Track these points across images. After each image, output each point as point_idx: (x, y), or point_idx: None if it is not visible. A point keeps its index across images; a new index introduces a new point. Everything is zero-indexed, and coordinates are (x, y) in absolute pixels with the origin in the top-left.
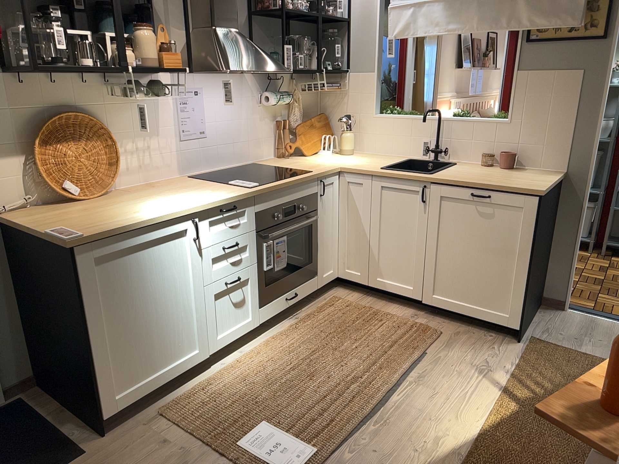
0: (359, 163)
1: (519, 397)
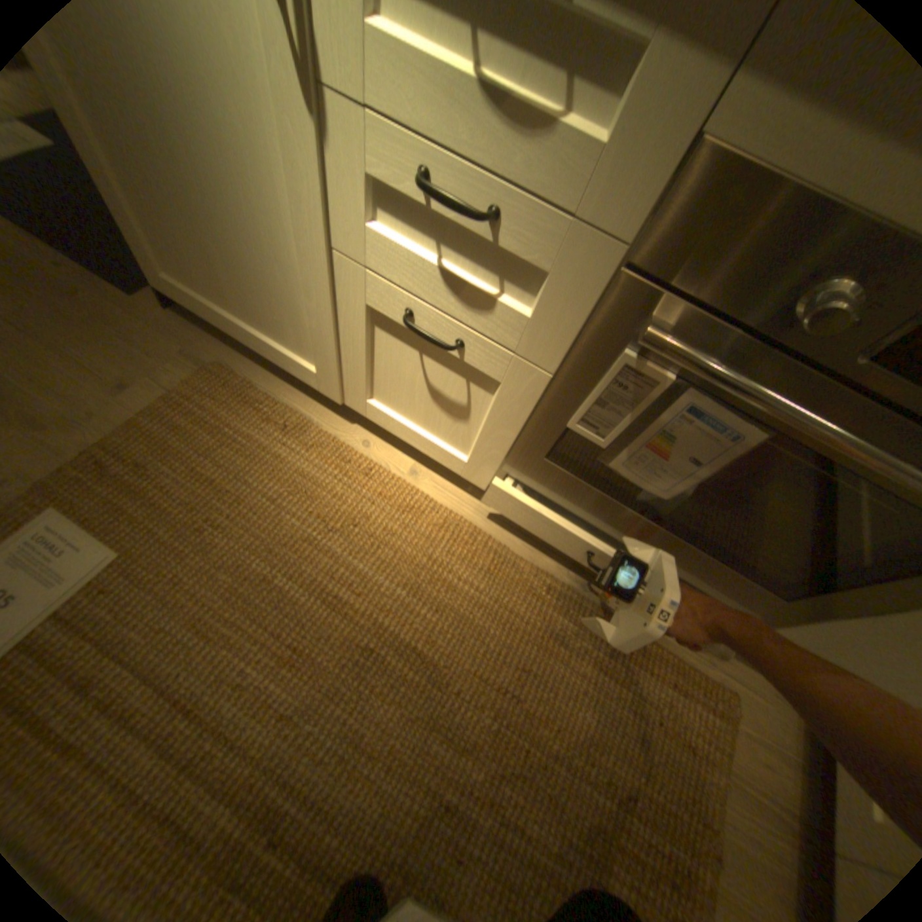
0: None
1: None
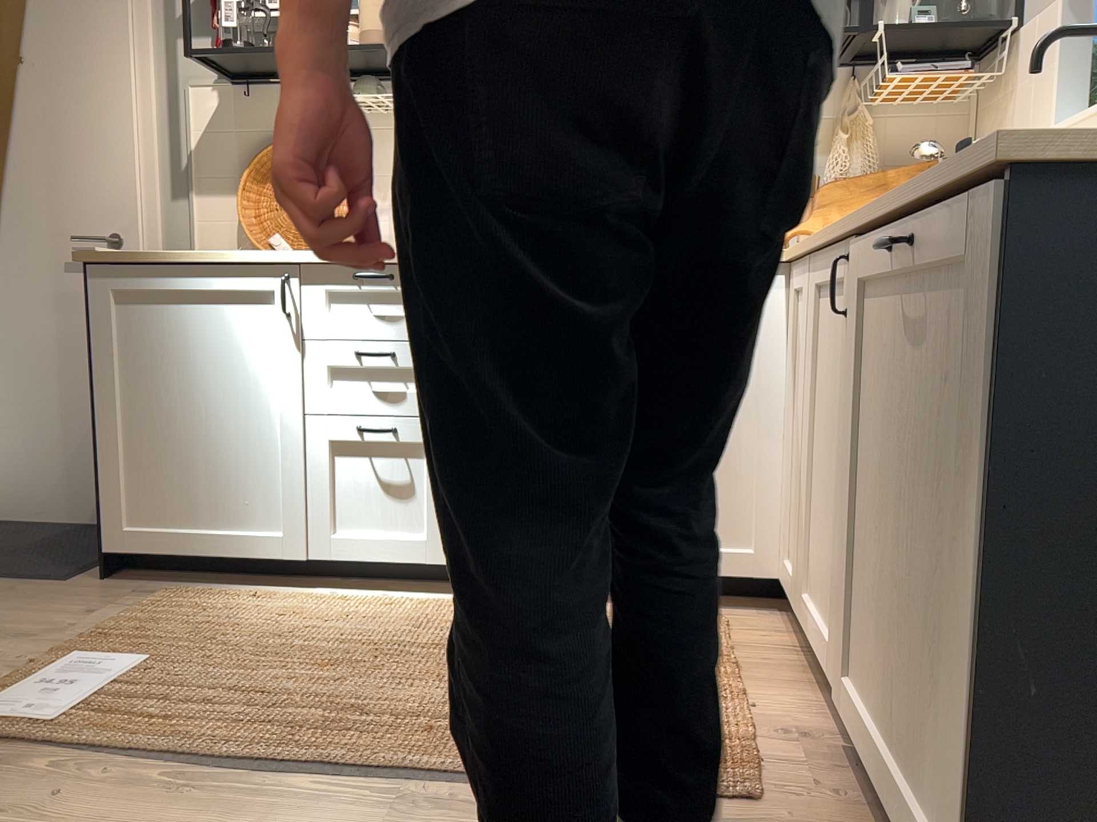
0: None
1: None
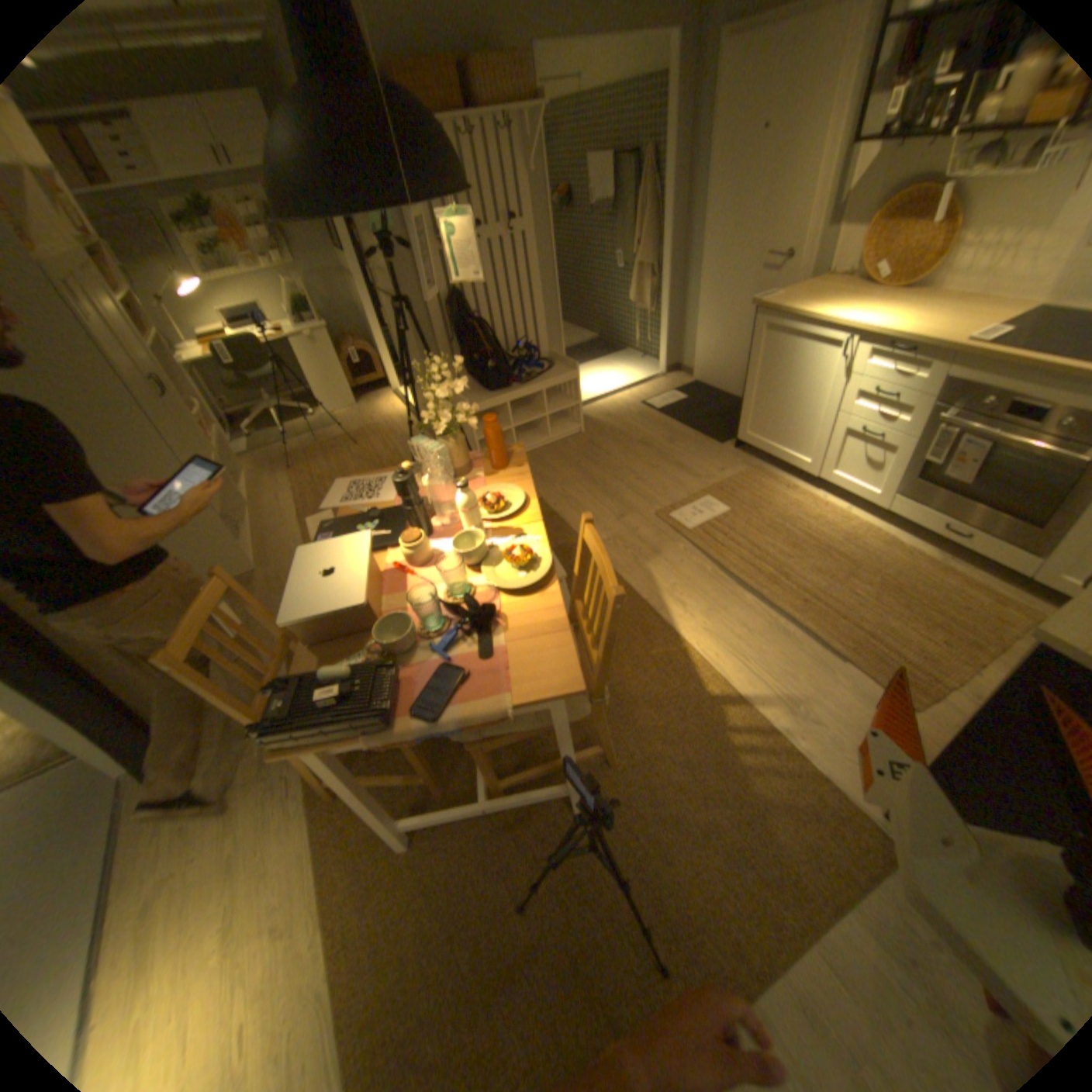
0: None
1: (726, 706)
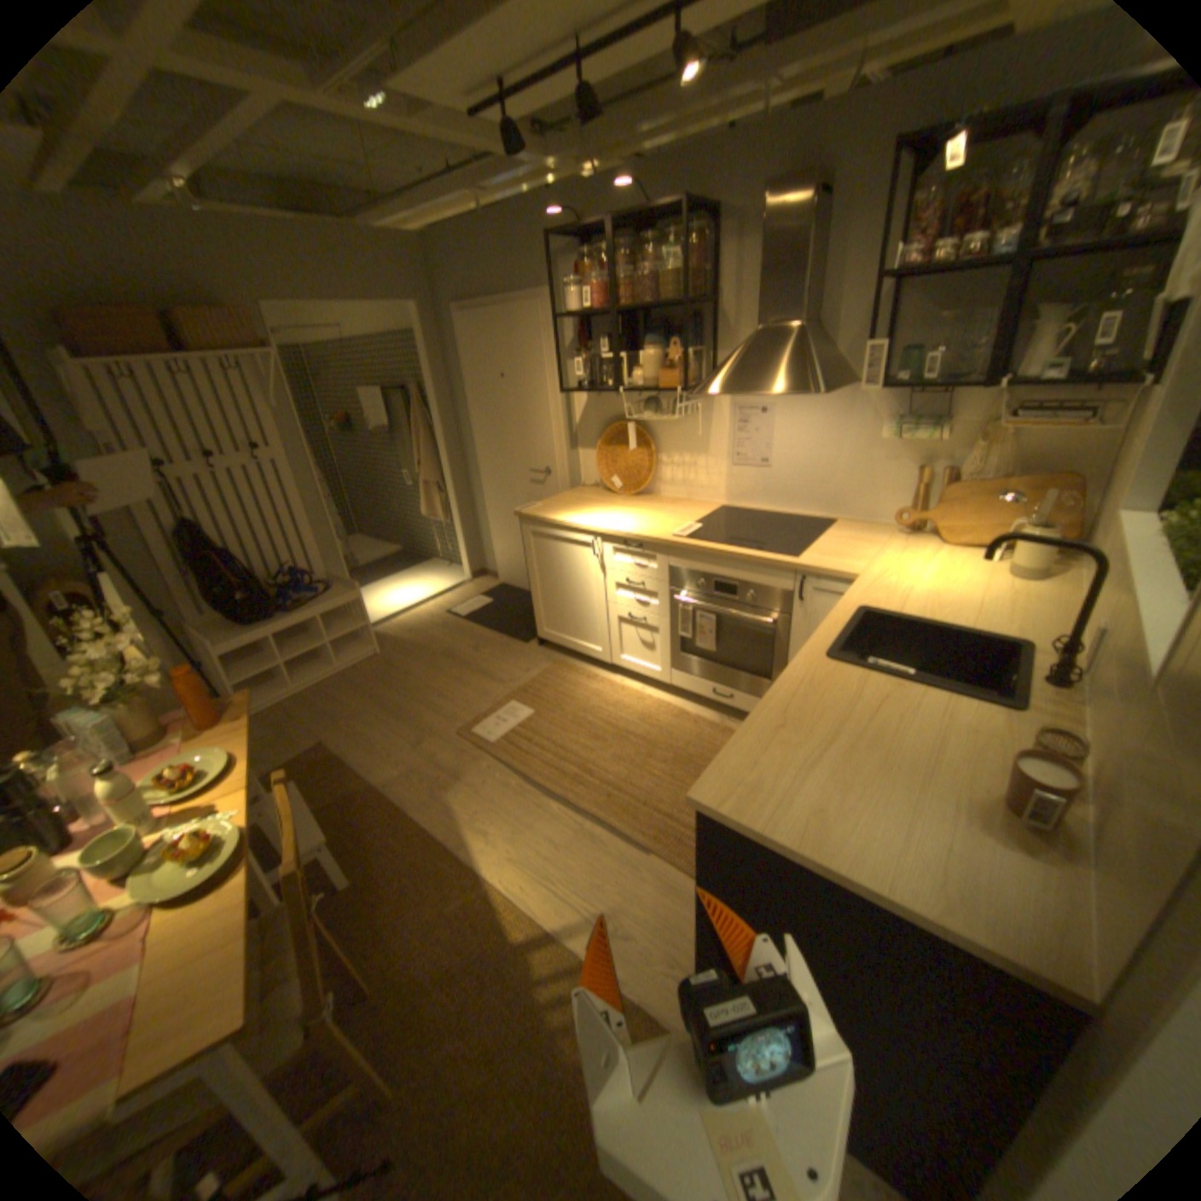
0: (913, 589)
1: (532, 952)
